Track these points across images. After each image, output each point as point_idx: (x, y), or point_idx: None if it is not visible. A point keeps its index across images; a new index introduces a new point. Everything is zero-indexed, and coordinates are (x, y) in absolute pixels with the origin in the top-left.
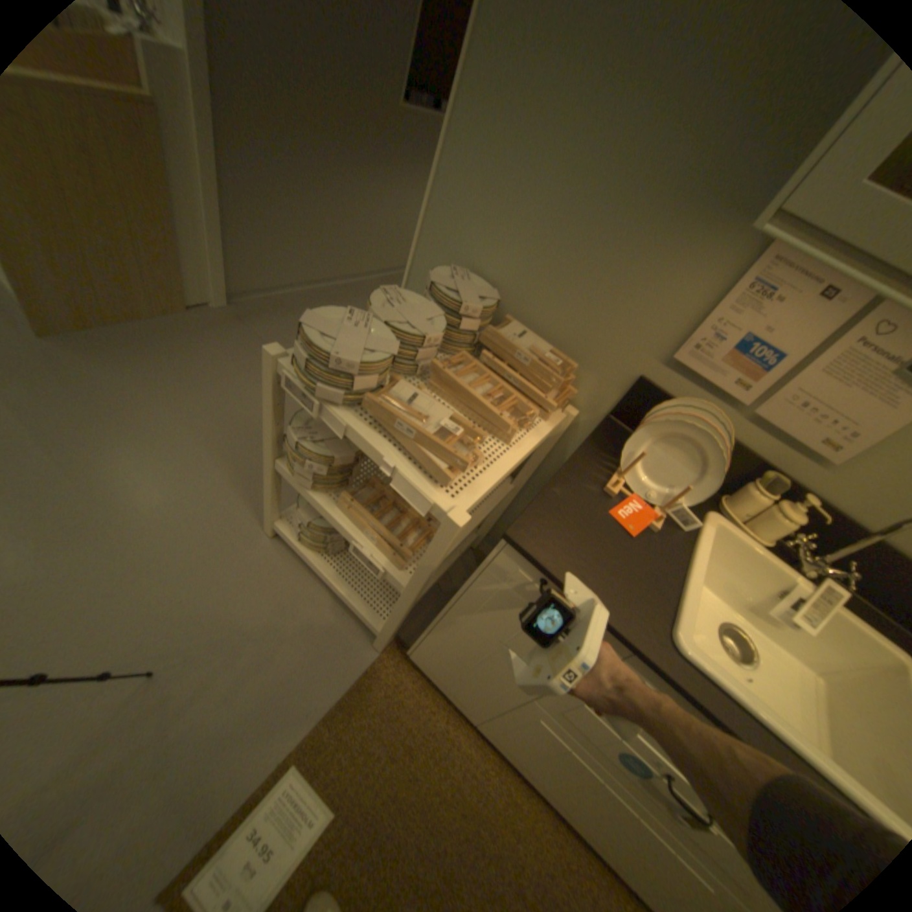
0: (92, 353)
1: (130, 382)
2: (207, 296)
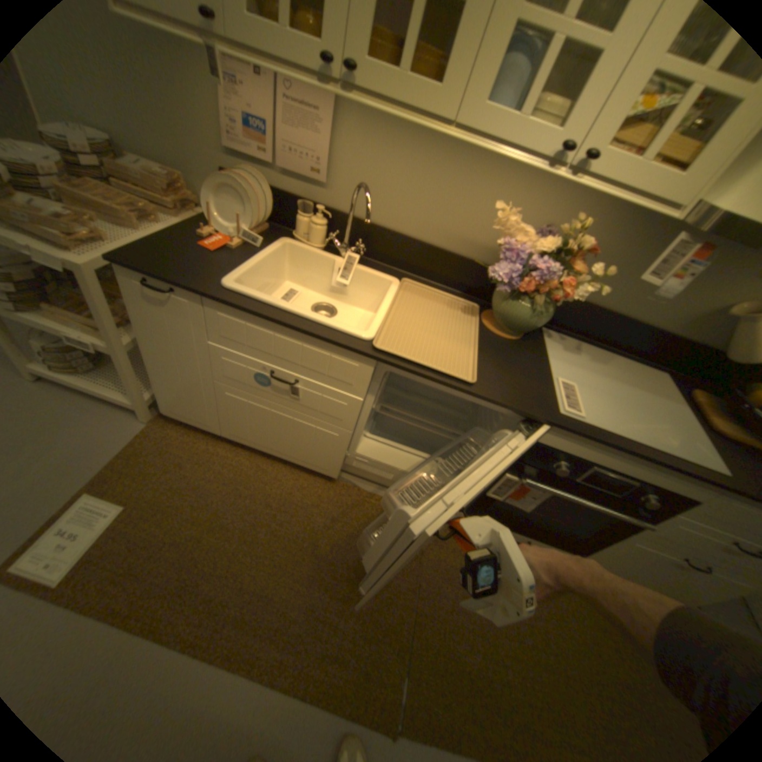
0: None
1: None
2: None
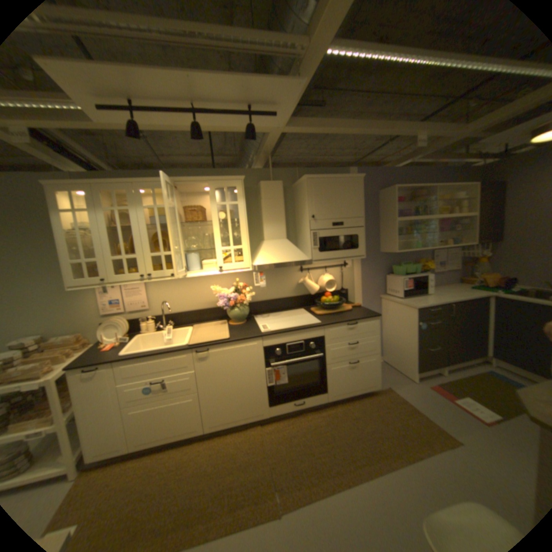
0: None
1: None
2: None
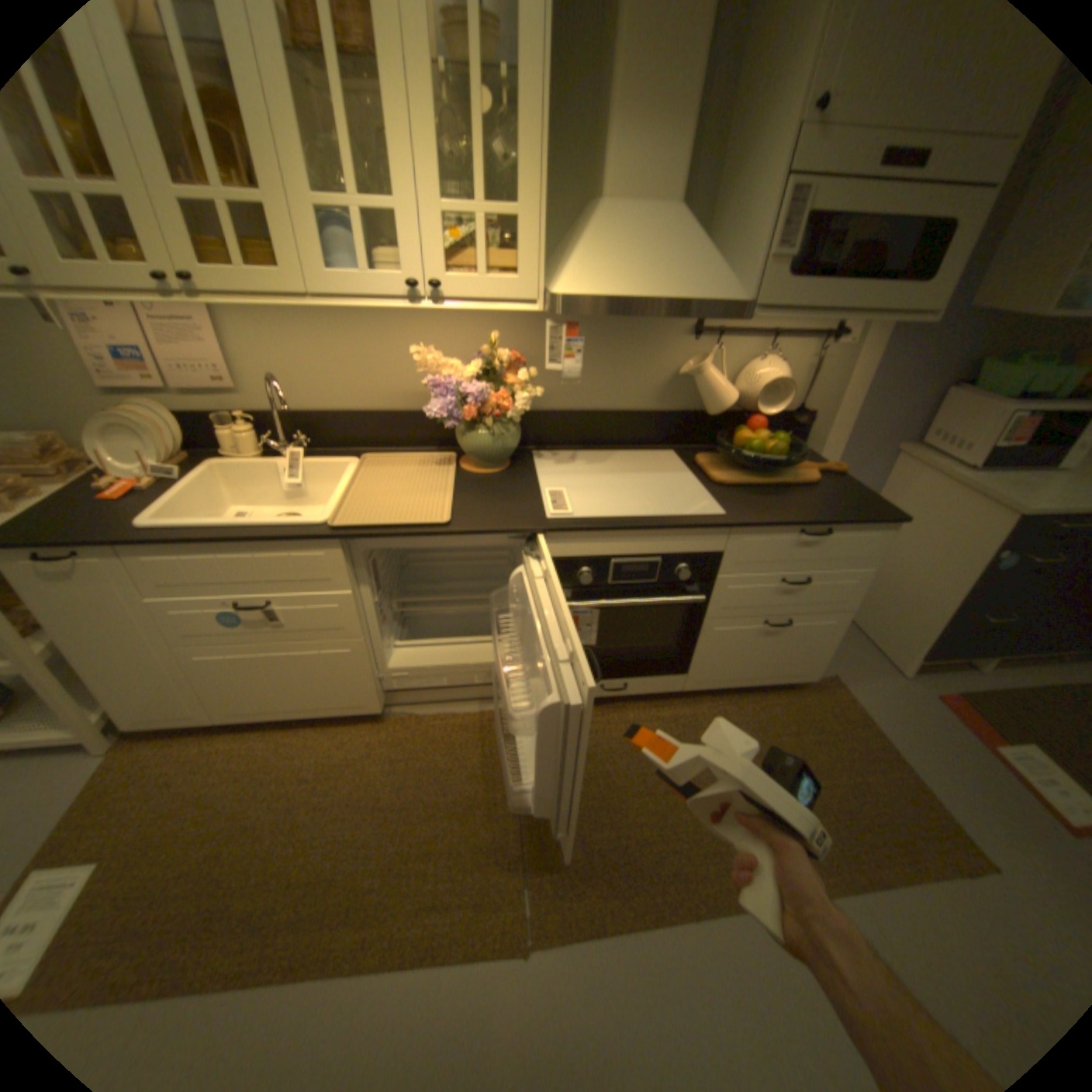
0: None
1: None
2: None
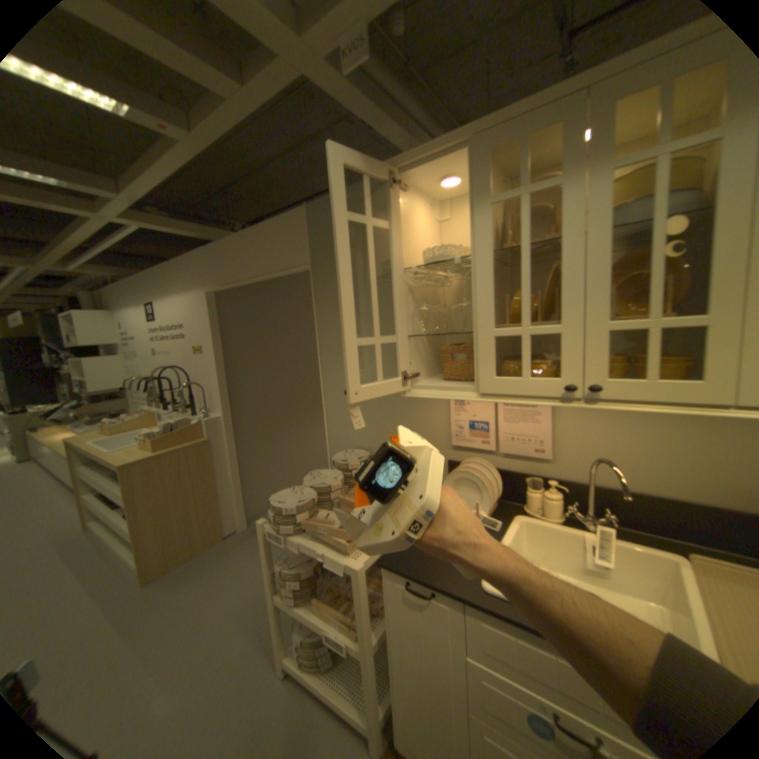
0: (169, 585)
1: (190, 595)
2: (235, 525)
